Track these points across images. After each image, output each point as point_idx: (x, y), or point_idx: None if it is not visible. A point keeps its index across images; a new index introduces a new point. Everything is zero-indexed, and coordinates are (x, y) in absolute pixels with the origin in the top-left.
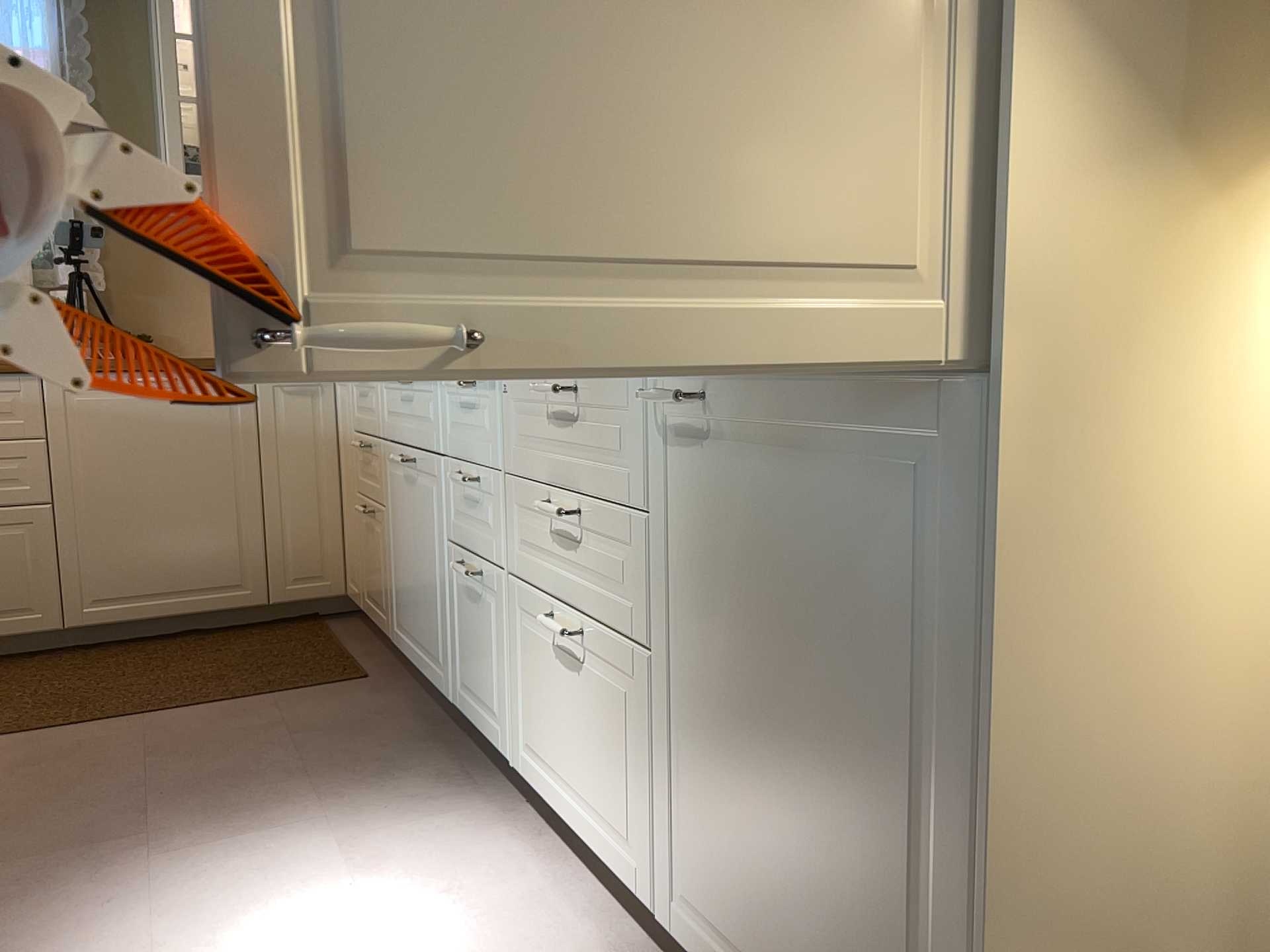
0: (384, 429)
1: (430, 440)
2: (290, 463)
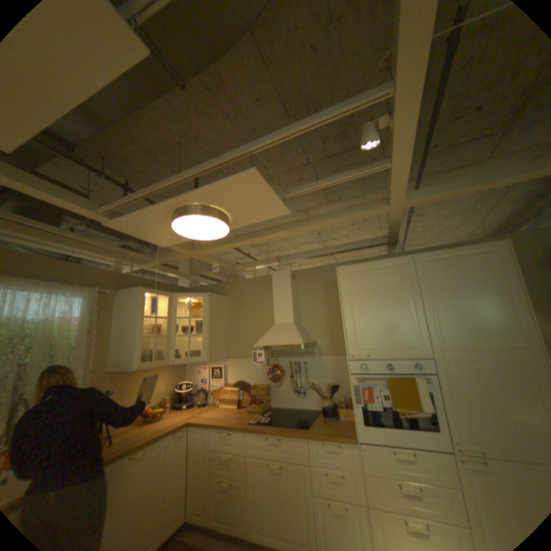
0: (247, 454)
1: (296, 461)
2: (173, 472)
